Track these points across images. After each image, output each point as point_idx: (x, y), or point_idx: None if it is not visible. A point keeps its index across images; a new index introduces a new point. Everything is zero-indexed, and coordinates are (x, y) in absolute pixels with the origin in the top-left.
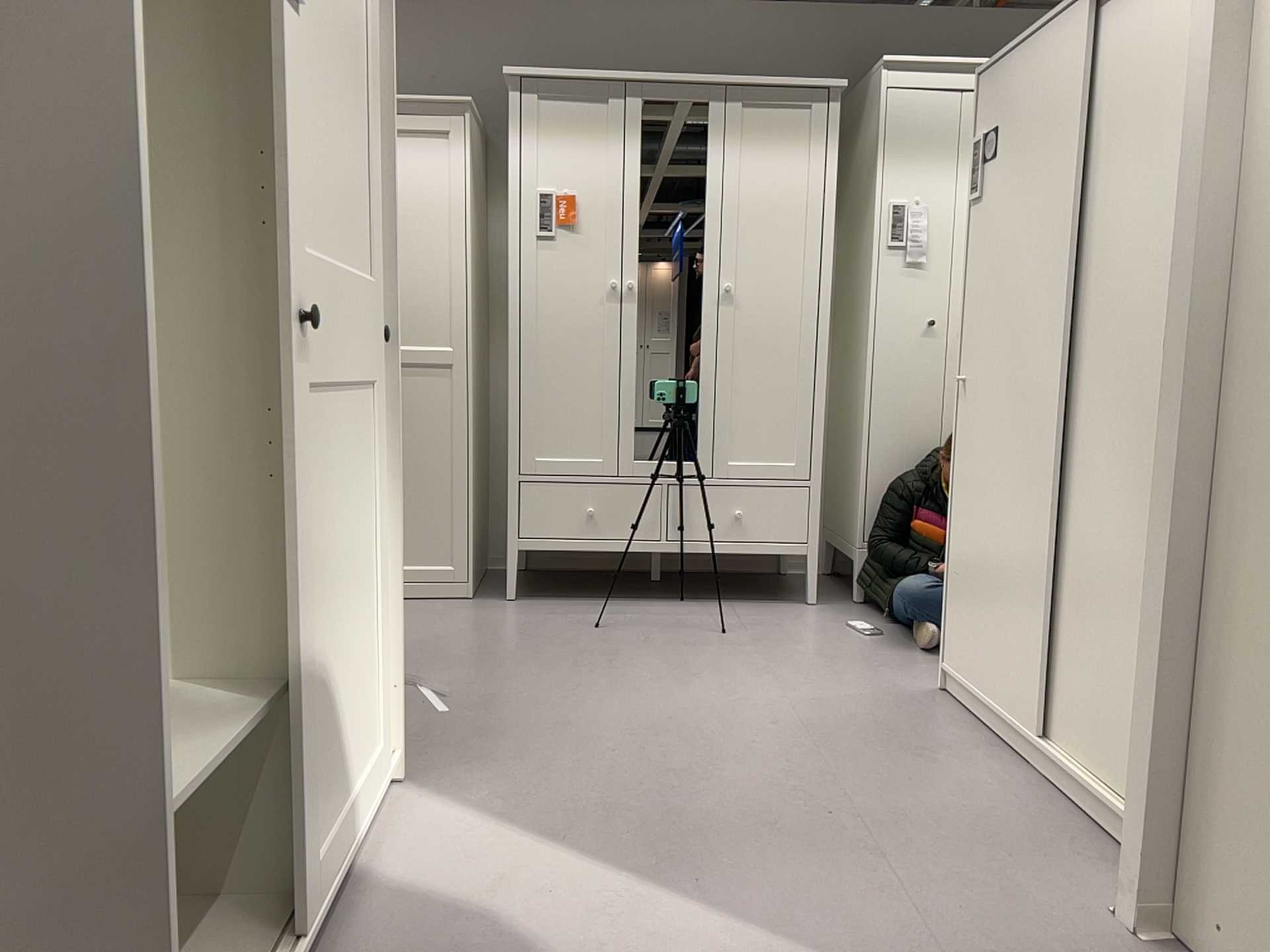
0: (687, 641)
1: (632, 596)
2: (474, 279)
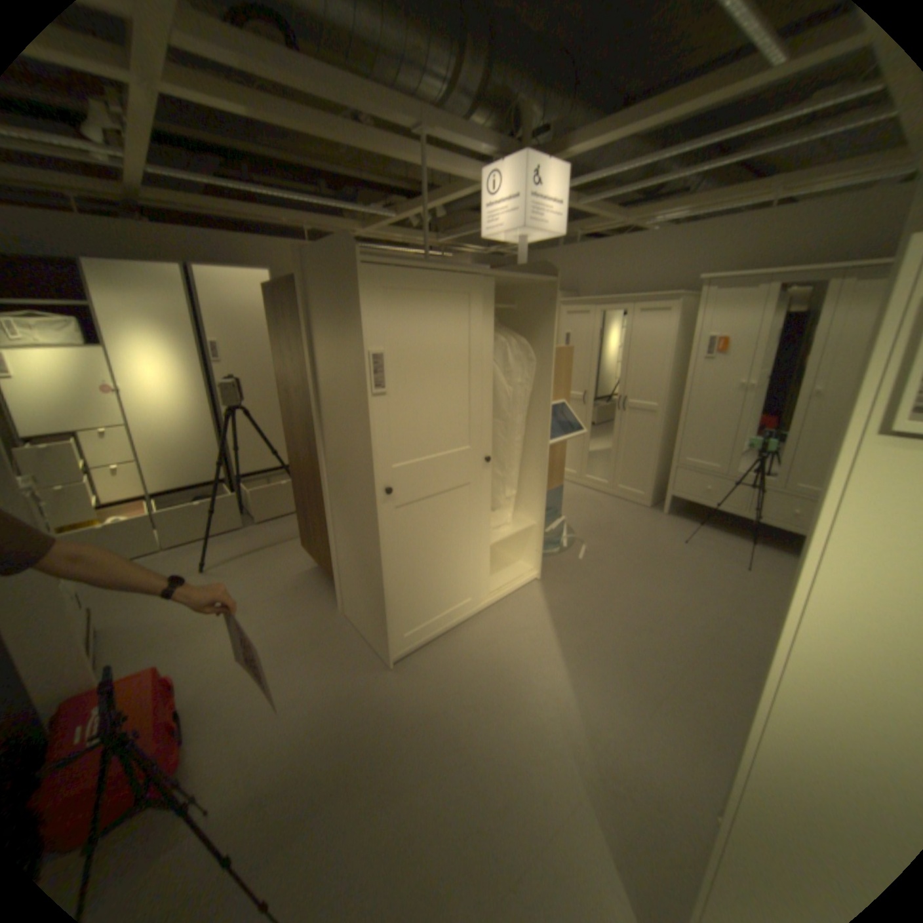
0: (724, 566)
1: (730, 530)
2: (675, 373)
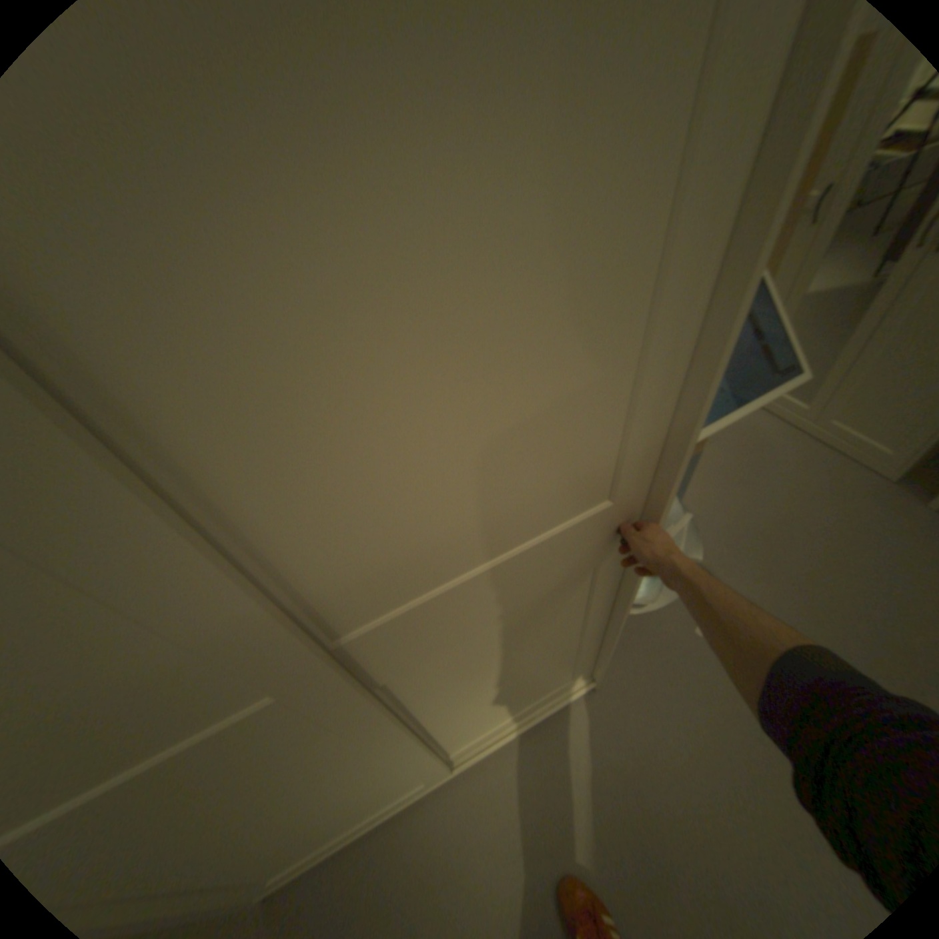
0: None
1: None
2: None
